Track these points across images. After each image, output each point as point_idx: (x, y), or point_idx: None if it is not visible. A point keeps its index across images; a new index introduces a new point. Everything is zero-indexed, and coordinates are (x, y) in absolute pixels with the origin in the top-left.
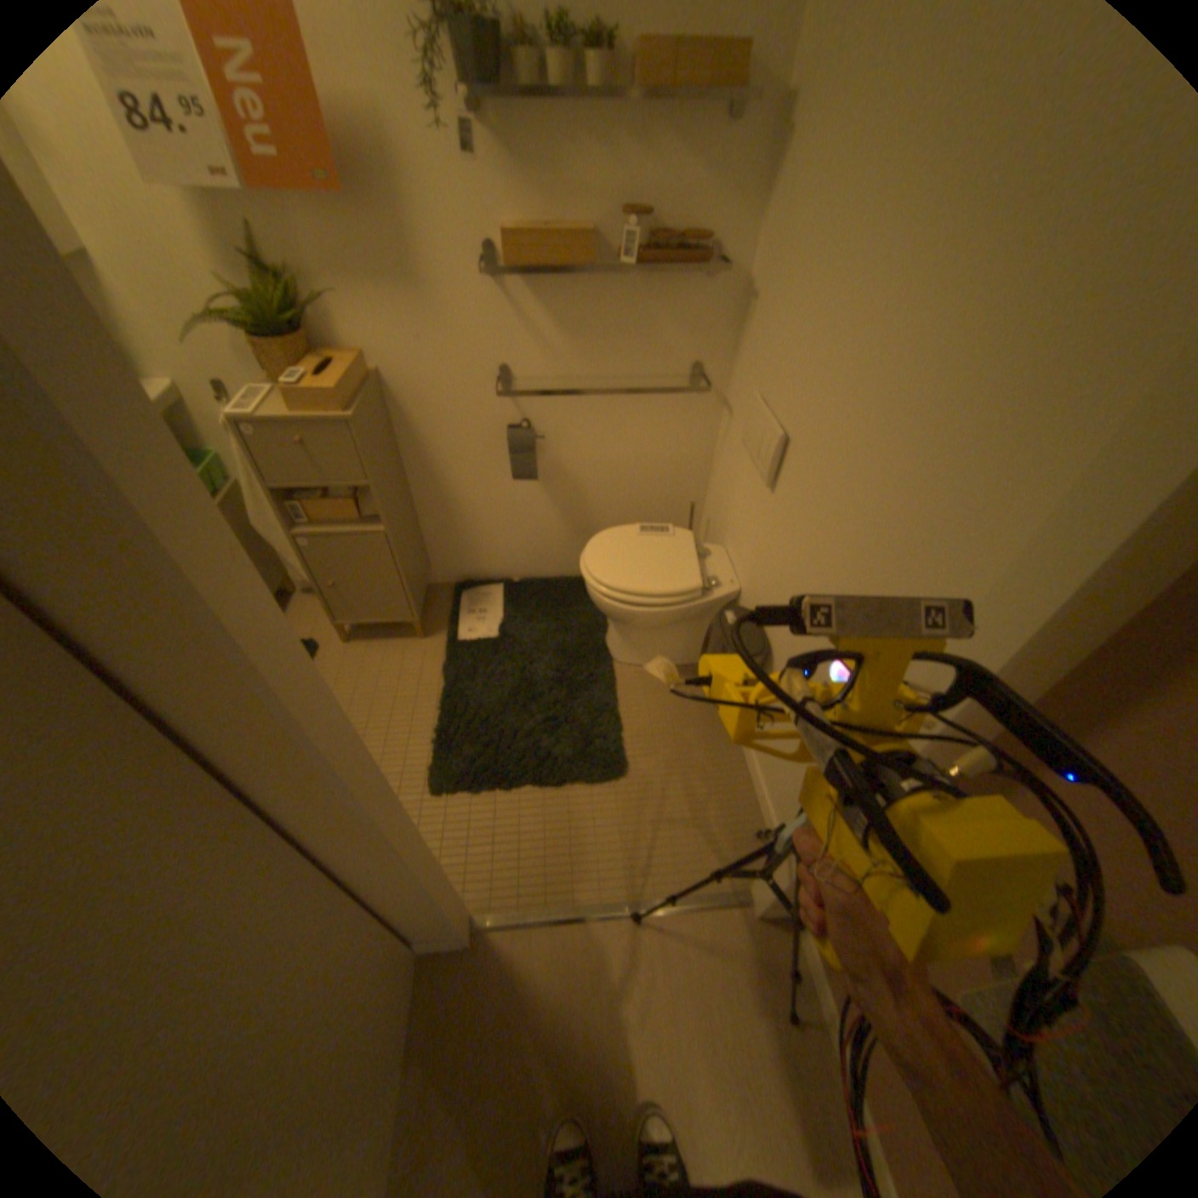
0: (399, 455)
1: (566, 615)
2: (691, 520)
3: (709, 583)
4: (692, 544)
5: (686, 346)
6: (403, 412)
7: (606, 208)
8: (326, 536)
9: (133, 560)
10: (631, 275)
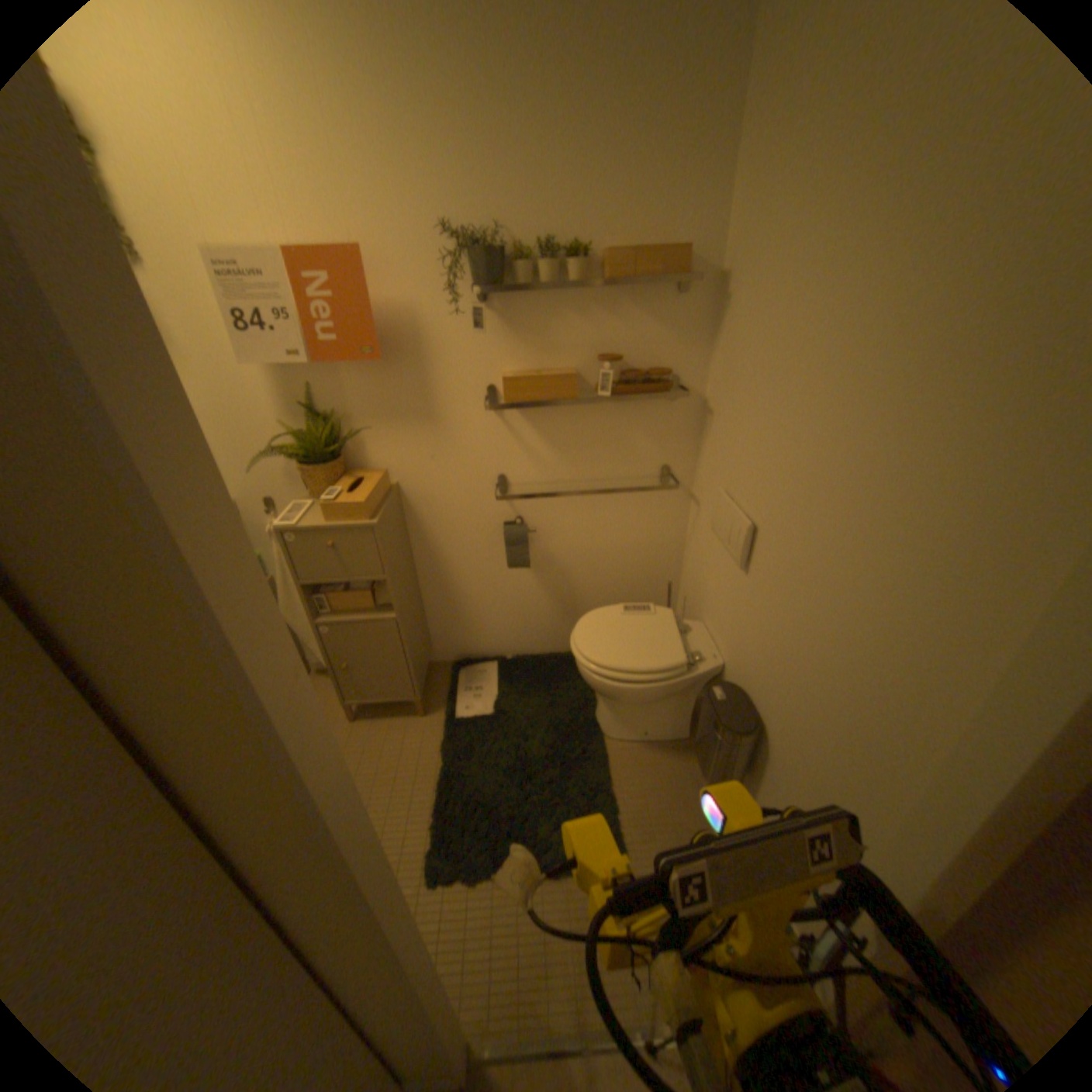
0: (411, 550)
1: (556, 690)
2: (668, 597)
3: (693, 658)
4: (673, 620)
5: (654, 453)
6: (416, 515)
7: (584, 358)
8: (344, 623)
9: (211, 678)
10: (606, 403)
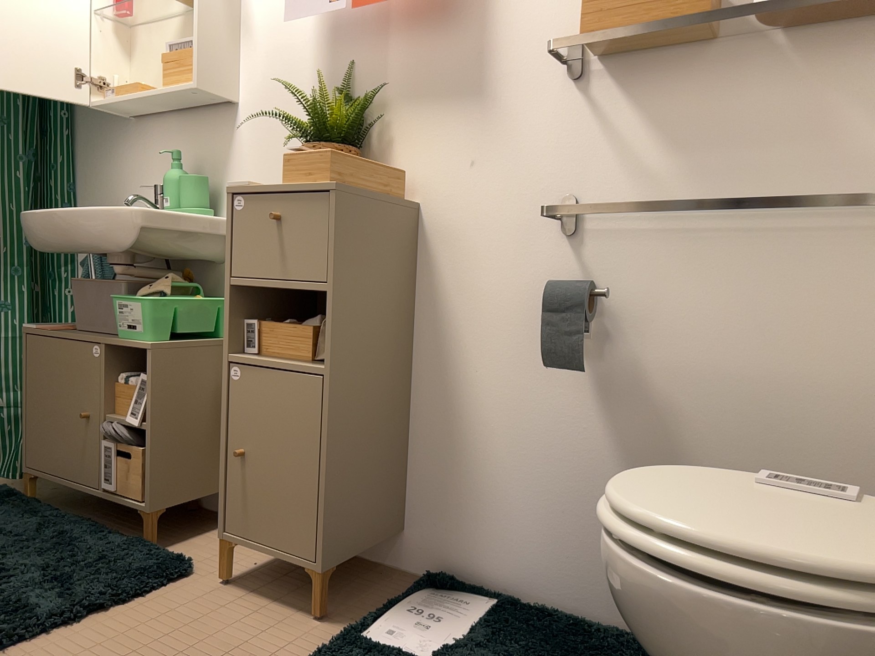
0: (410, 319)
1: None
2: None
3: None
4: None
5: None
6: (431, 260)
7: None
8: (262, 362)
9: None
10: (773, 54)
